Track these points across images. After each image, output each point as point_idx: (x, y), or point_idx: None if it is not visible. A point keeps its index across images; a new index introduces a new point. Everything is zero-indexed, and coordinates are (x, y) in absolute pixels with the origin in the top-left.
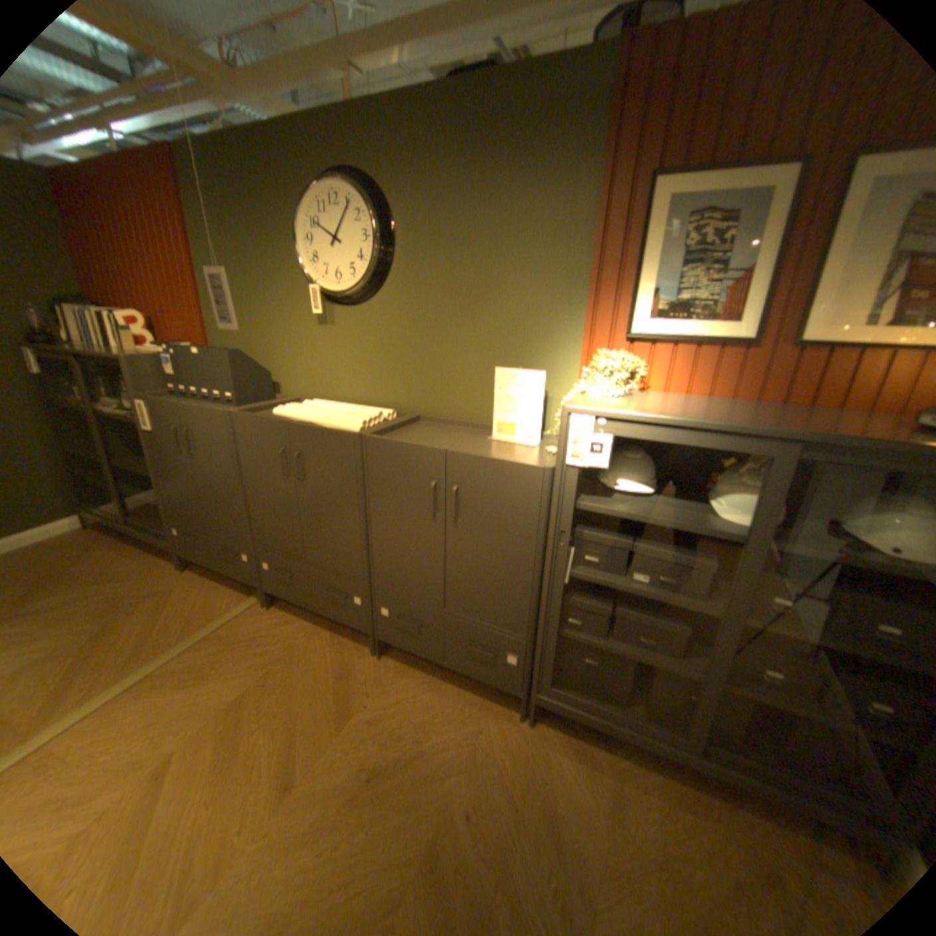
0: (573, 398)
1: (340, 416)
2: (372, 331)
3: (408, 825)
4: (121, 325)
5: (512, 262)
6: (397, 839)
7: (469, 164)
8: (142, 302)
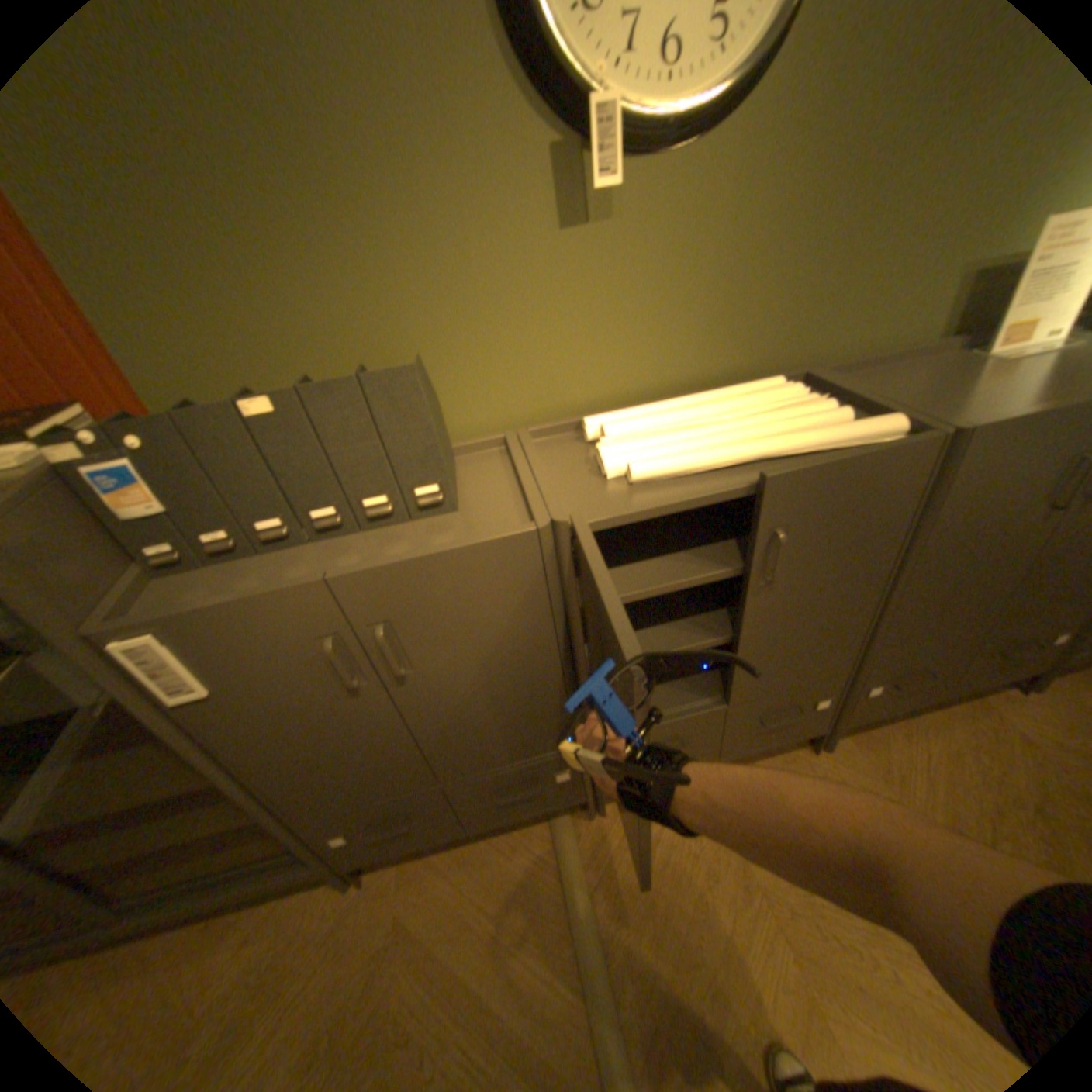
0: None
1: (787, 420)
2: (720, 210)
3: None
4: None
5: None
6: None
7: None
8: None
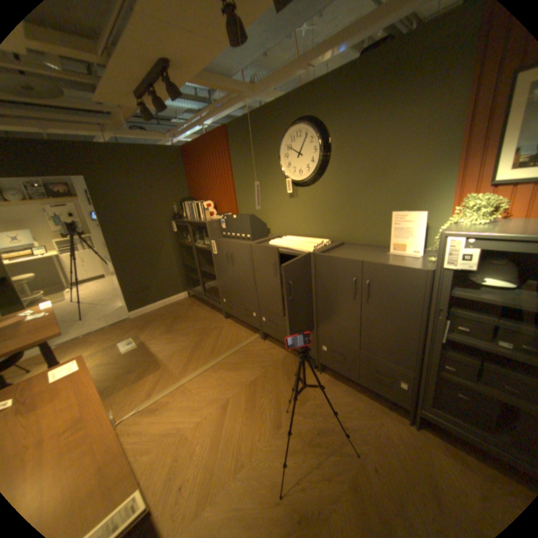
0: (448, 226)
1: (302, 244)
2: (317, 198)
3: (343, 463)
4: (205, 209)
5: (403, 148)
6: (337, 468)
7: (375, 99)
8: (212, 198)
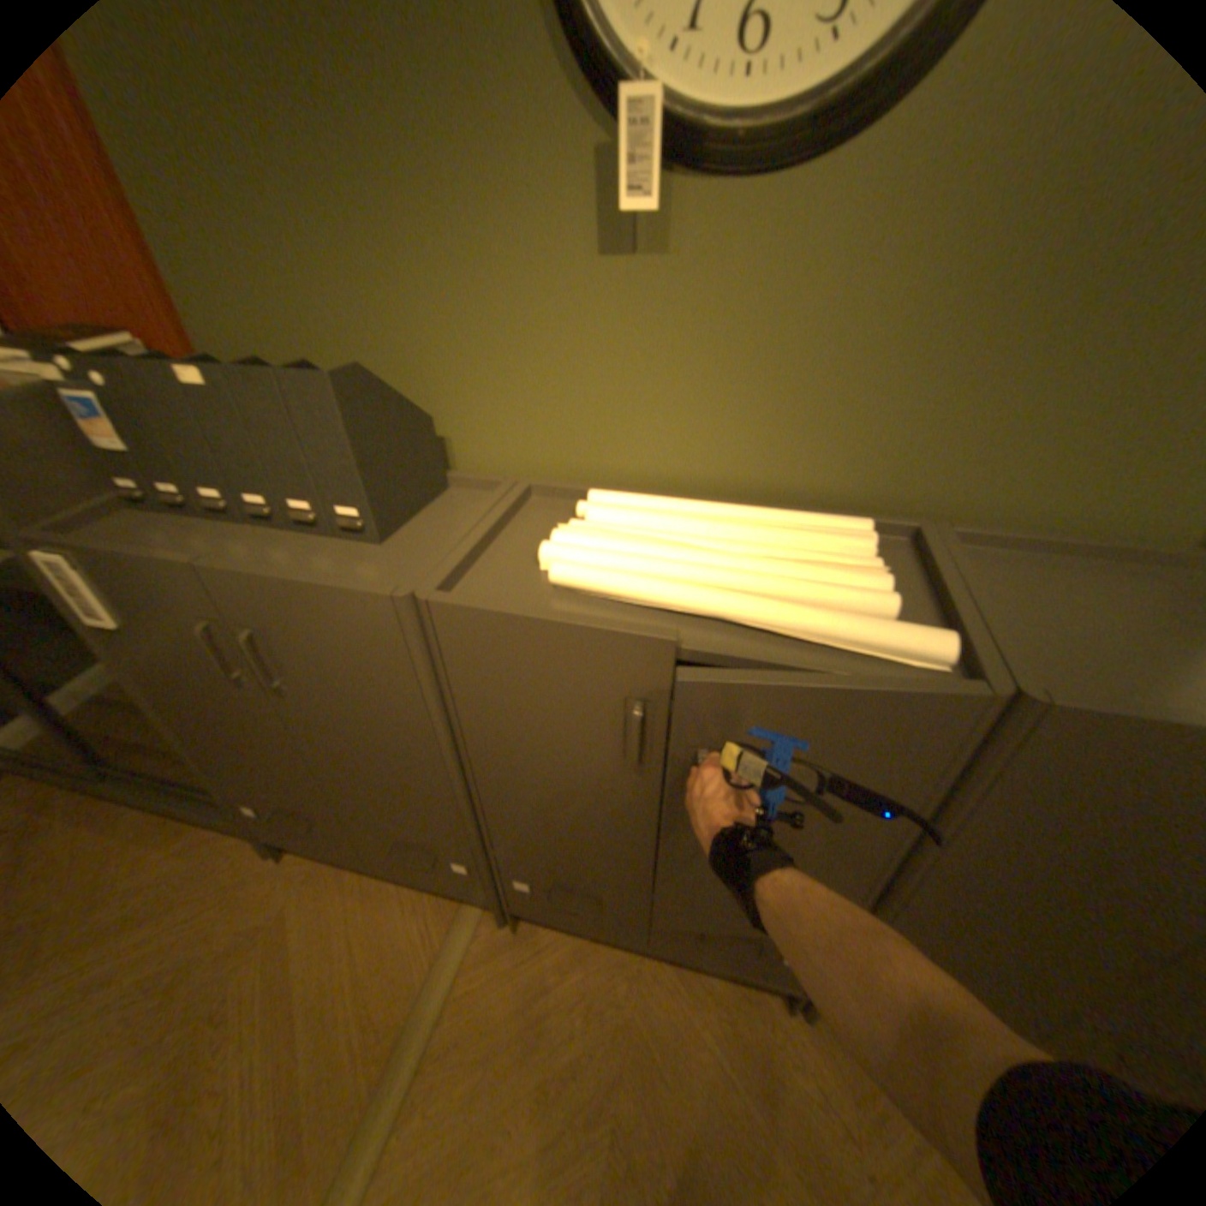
0: None
1: (797, 579)
2: (823, 269)
3: None
4: None
5: None
6: None
7: None
8: None
